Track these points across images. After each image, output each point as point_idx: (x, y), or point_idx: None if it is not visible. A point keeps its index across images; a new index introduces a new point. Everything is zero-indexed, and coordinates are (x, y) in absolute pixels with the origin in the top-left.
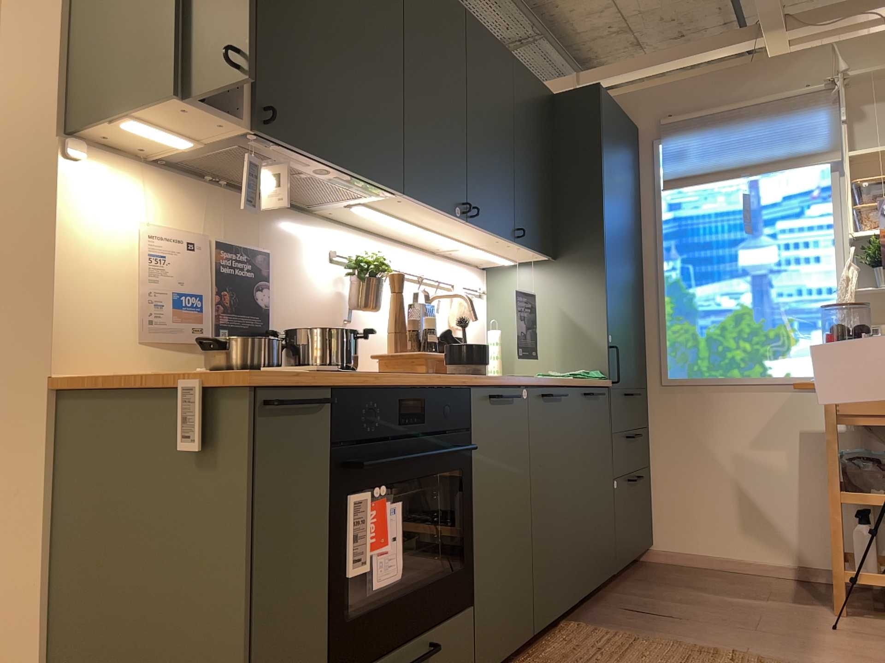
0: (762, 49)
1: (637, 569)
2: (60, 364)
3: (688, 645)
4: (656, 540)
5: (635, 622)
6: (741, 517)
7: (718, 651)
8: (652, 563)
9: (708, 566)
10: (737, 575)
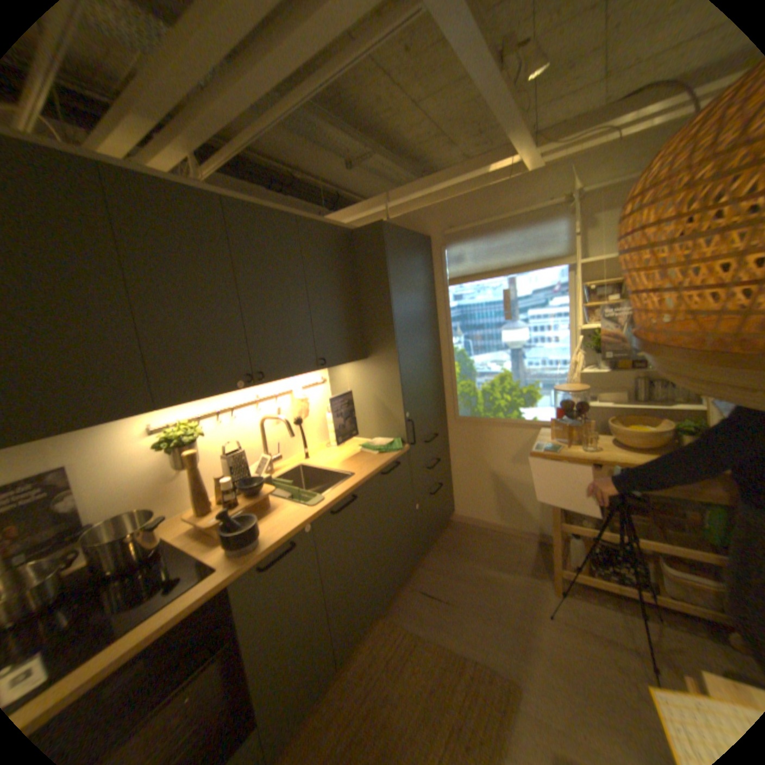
0: (521, 161)
1: (443, 533)
2: None
3: (447, 653)
4: (456, 510)
5: (422, 615)
6: (505, 503)
7: (464, 665)
8: (453, 524)
9: (486, 528)
10: (502, 539)
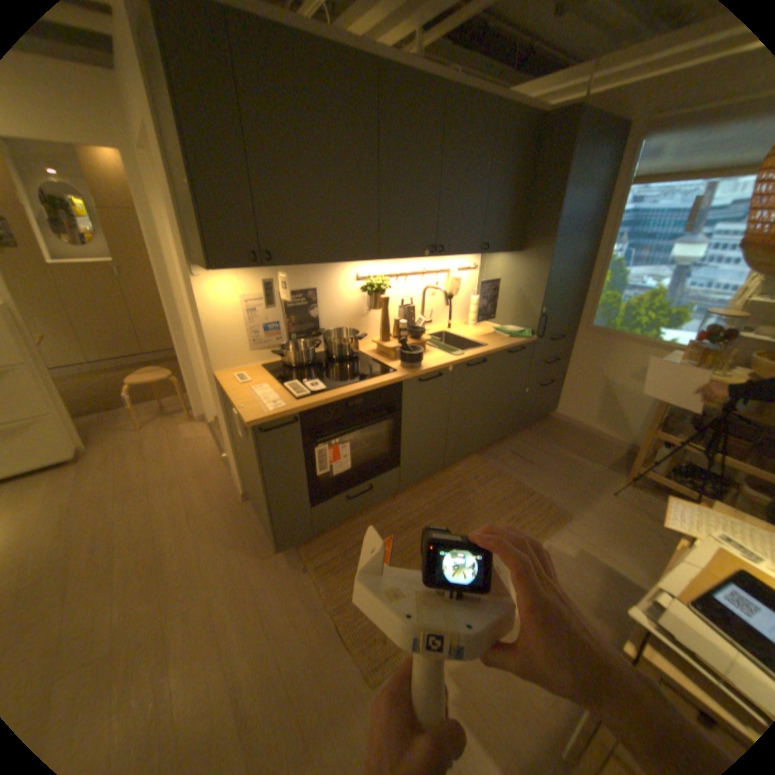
0: None
1: (540, 422)
2: (214, 368)
3: (521, 486)
4: (558, 408)
5: (508, 462)
6: (608, 412)
7: (532, 494)
8: (551, 419)
9: (581, 429)
10: (593, 440)
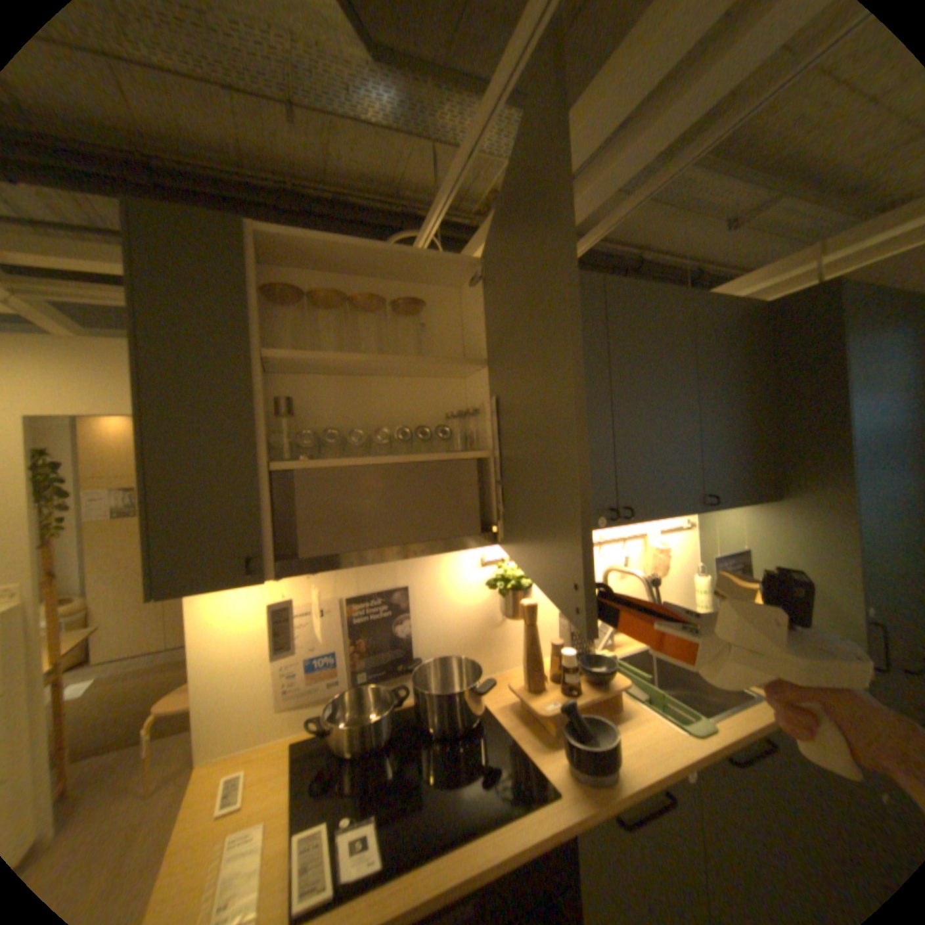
0: None
1: None
2: (201, 754)
3: None
4: None
5: None
6: None
7: None
8: None
9: None
10: None
